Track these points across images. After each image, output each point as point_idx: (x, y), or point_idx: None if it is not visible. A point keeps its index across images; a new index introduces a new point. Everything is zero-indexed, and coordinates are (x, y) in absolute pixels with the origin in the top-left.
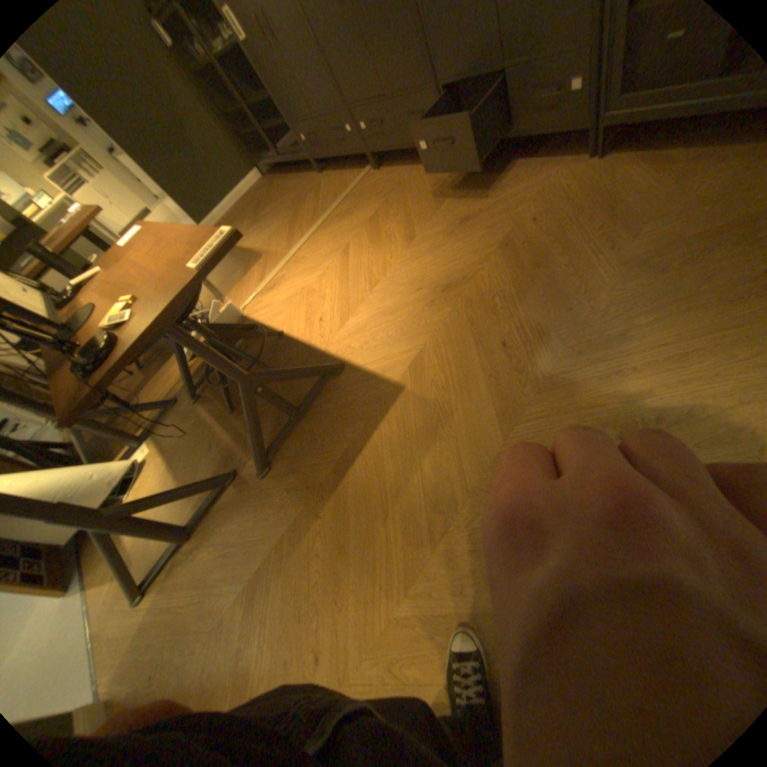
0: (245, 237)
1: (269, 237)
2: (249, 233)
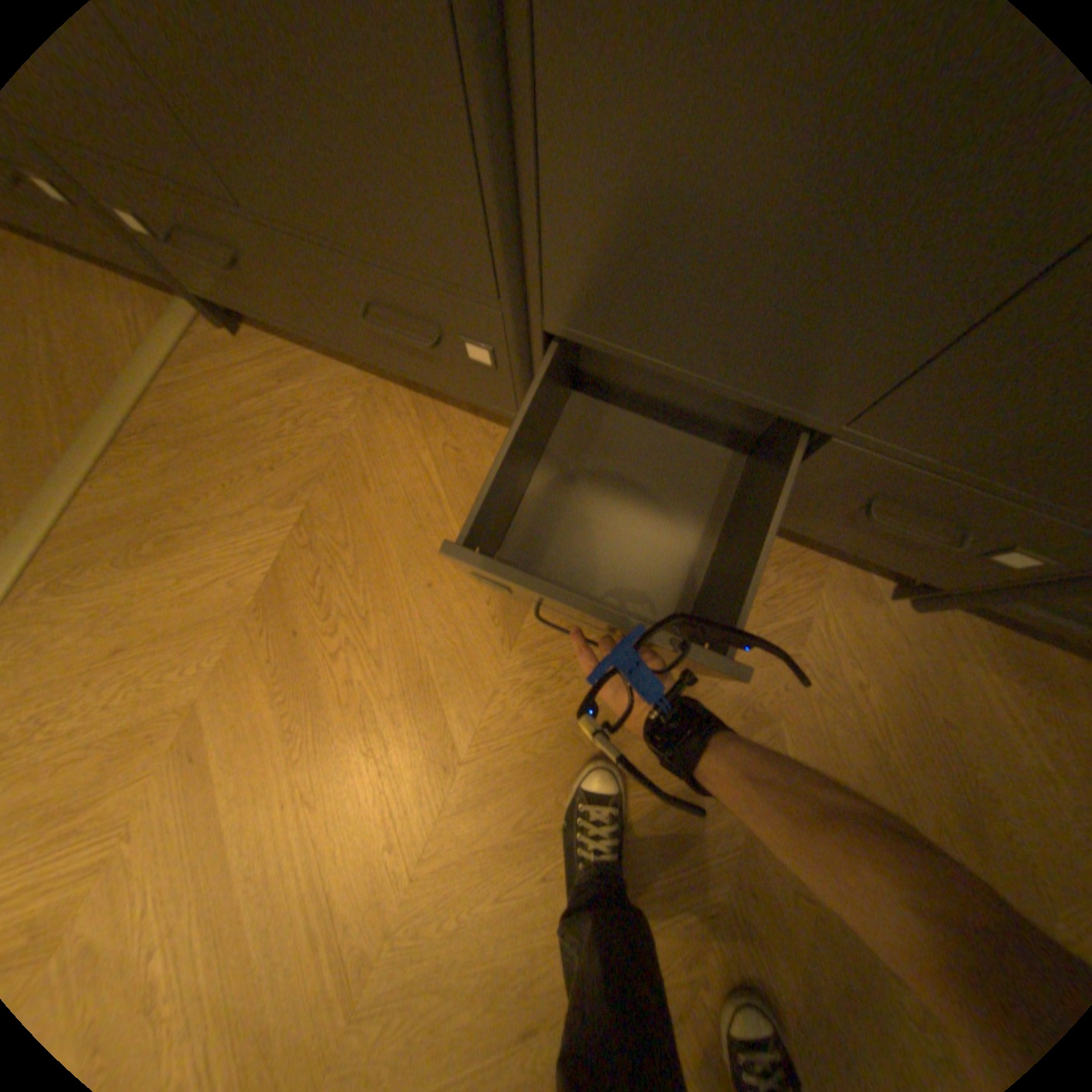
0: None
1: None
2: None
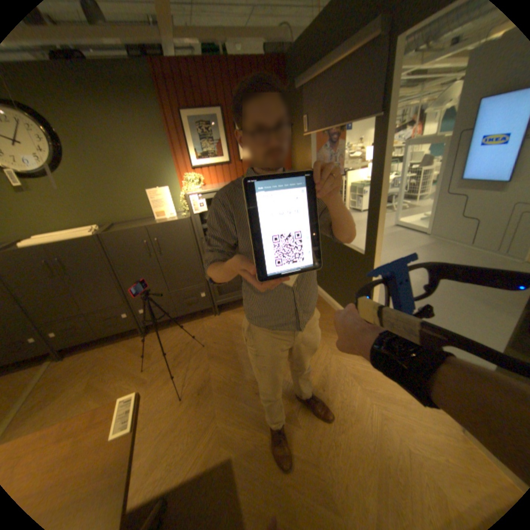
0: None
1: None
2: None
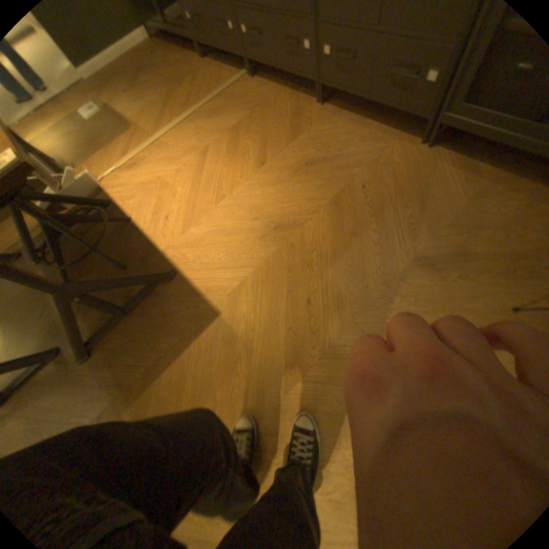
0: (120, 99)
1: (141, 109)
2: (124, 97)
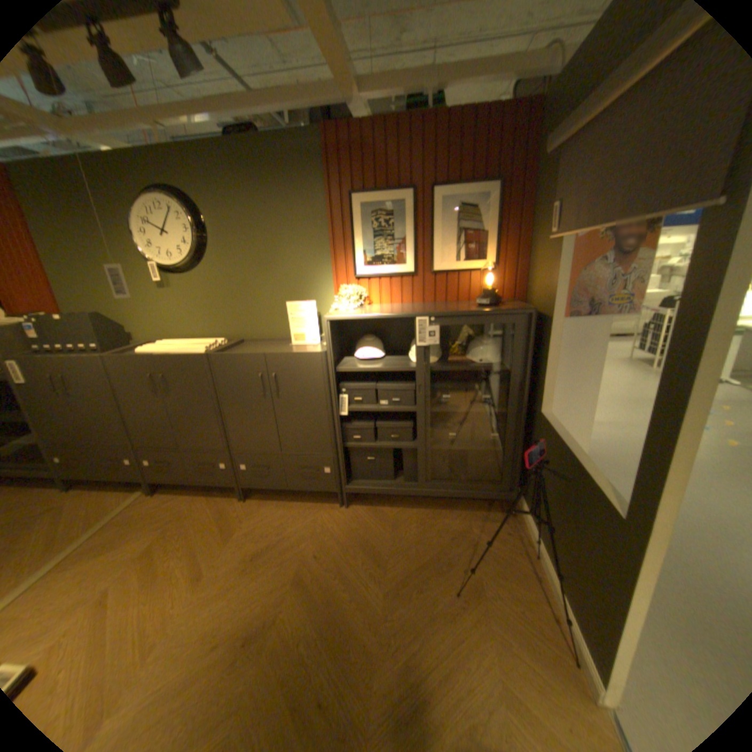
0: None
1: None
2: None
